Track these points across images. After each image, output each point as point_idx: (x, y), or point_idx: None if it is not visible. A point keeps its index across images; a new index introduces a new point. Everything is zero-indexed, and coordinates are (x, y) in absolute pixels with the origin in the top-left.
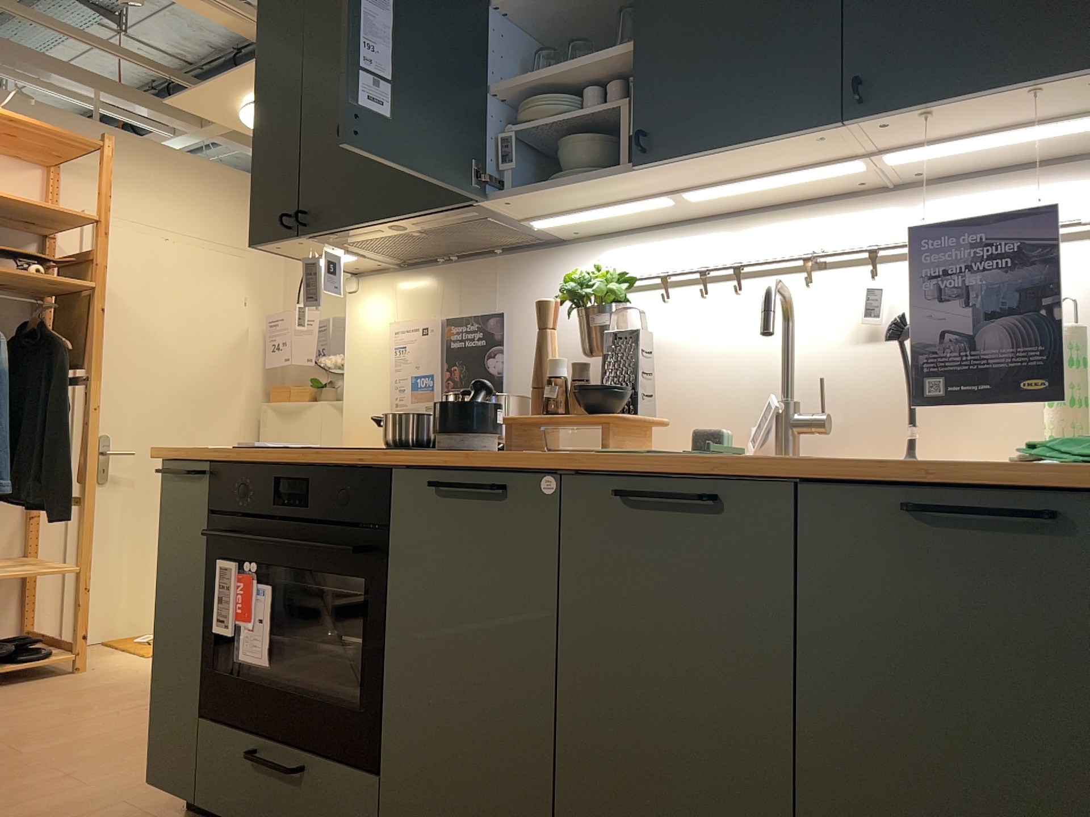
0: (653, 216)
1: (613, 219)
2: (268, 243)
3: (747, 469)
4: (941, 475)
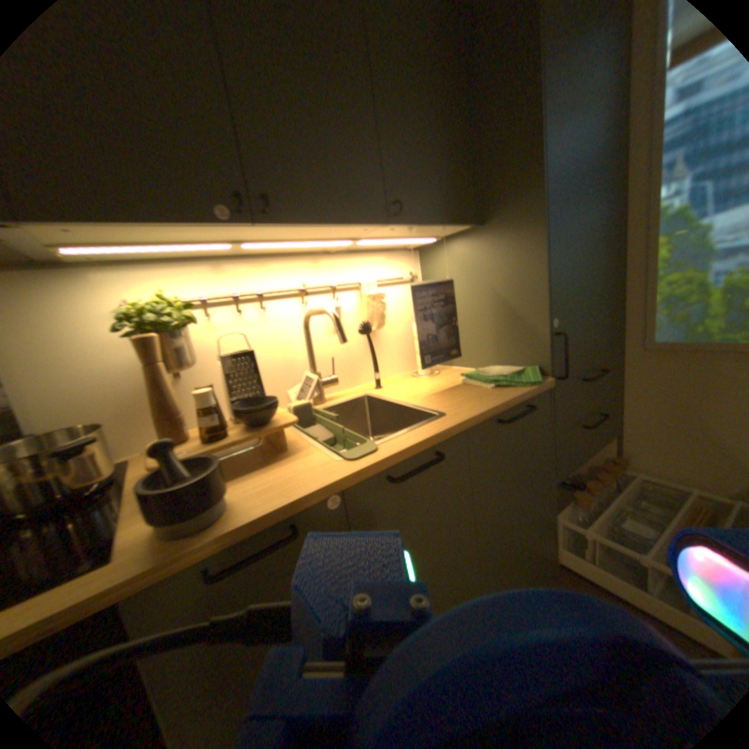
0: (180, 251)
1: (141, 250)
2: None
3: (448, 432)
4: (506, 404)
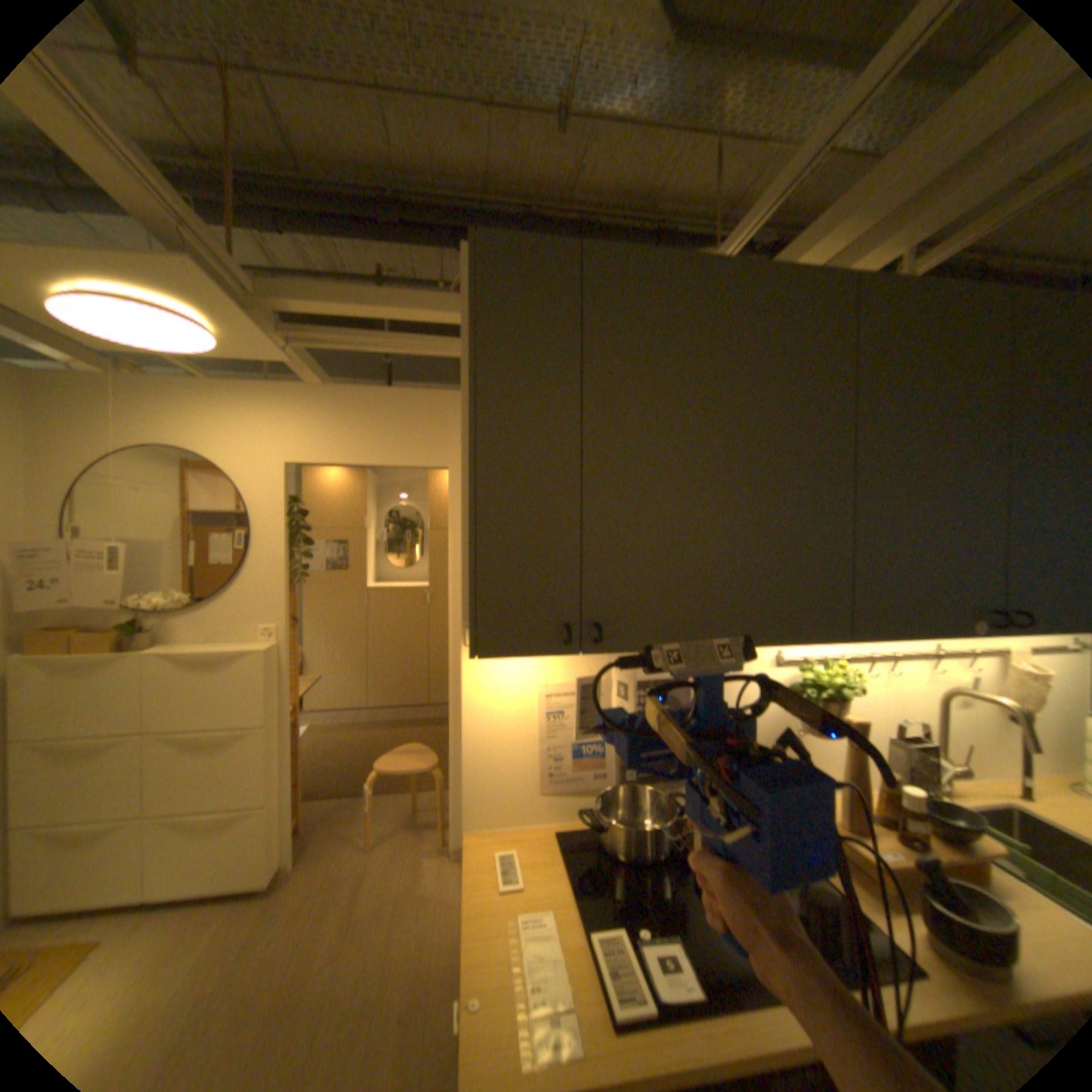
0: None
1: None
2: (505, 651)
3: None
4: None
